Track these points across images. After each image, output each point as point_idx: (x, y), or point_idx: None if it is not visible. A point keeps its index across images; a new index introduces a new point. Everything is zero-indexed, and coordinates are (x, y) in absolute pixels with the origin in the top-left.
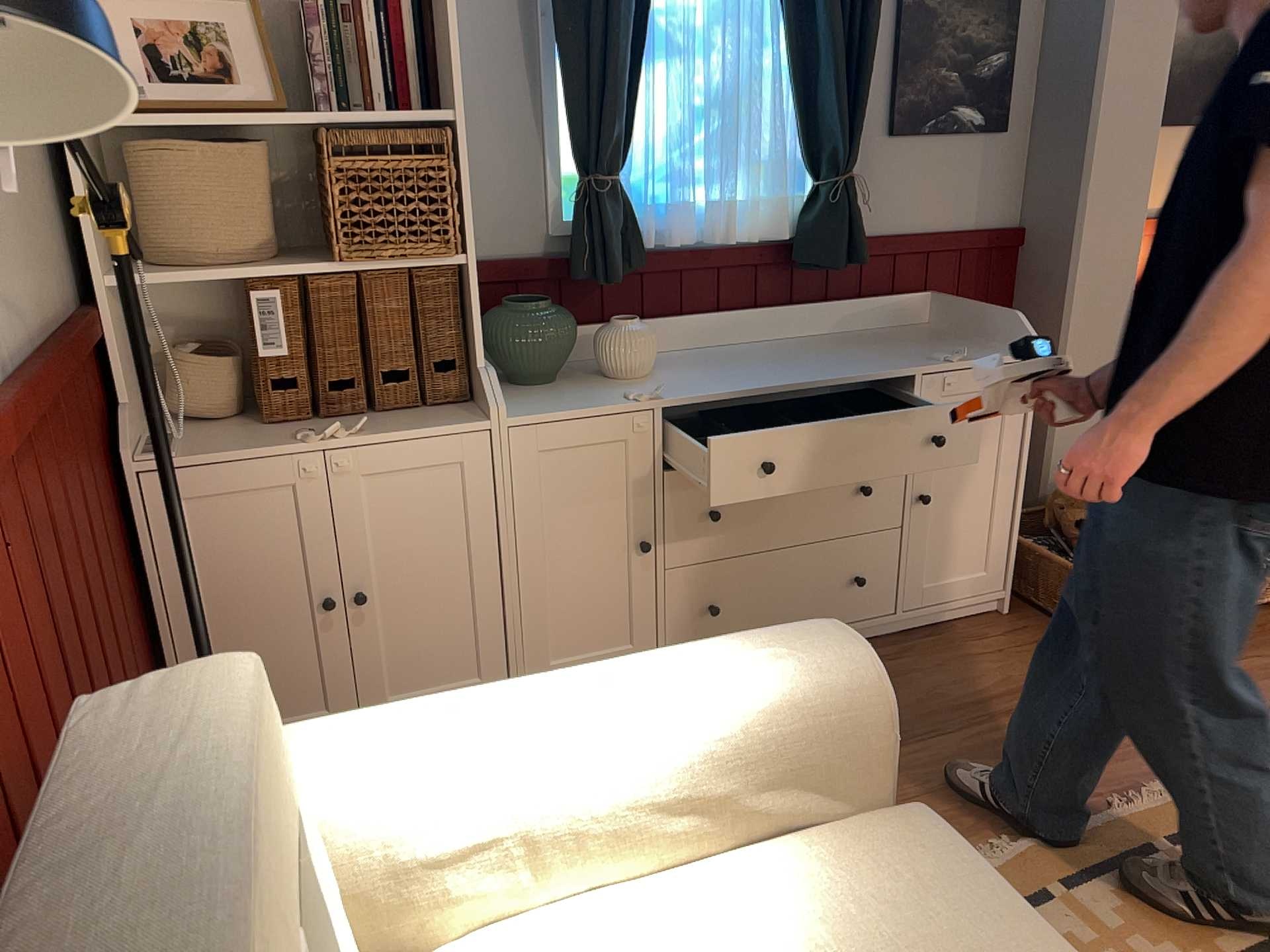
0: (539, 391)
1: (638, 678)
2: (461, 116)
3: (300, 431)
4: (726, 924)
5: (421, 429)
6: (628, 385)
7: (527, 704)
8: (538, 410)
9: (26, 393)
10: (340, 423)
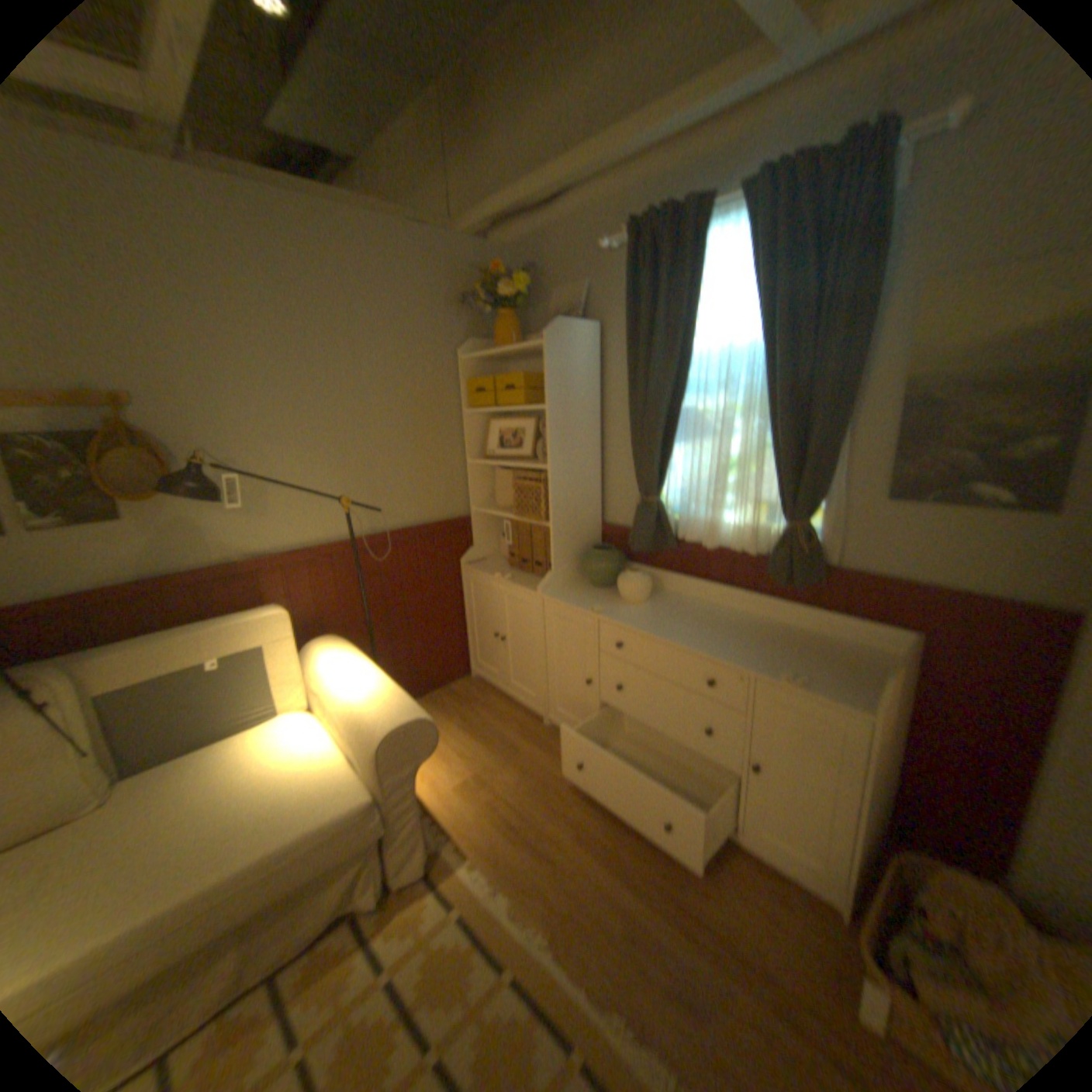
0: (589, 590)
1: (367, 685)
2: (551, 468)
3: (506, 572)
4: (306, 760)
5: (524, 586)
6: (616, 603)
7: (350, 671)
8: (561, 596)
9: (373, 539)
10: (520, 574)
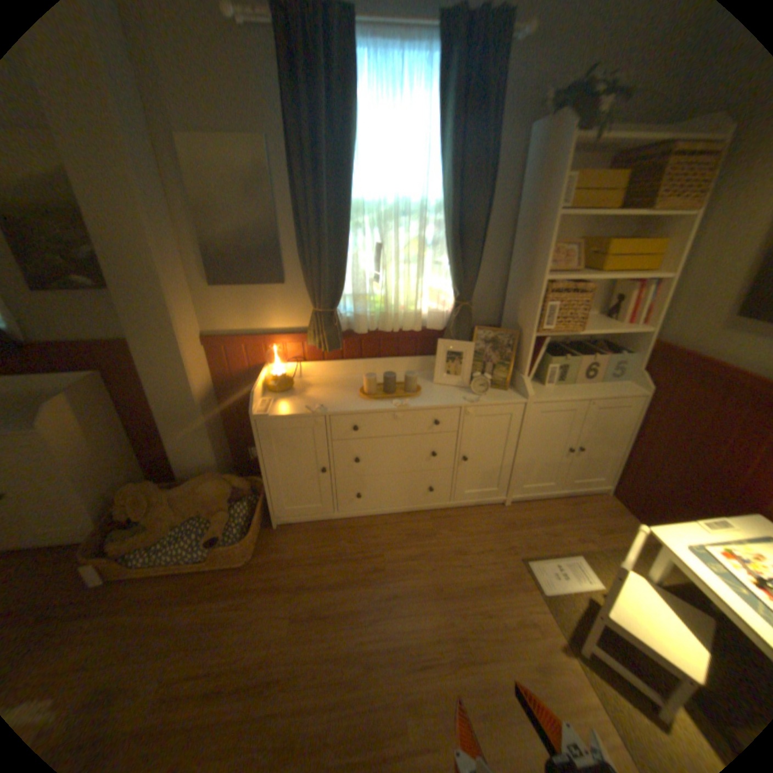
0: None
1: None
2: None
3: None
4: None
5: None
6: None
7: None
8: None
9: None
10: None
